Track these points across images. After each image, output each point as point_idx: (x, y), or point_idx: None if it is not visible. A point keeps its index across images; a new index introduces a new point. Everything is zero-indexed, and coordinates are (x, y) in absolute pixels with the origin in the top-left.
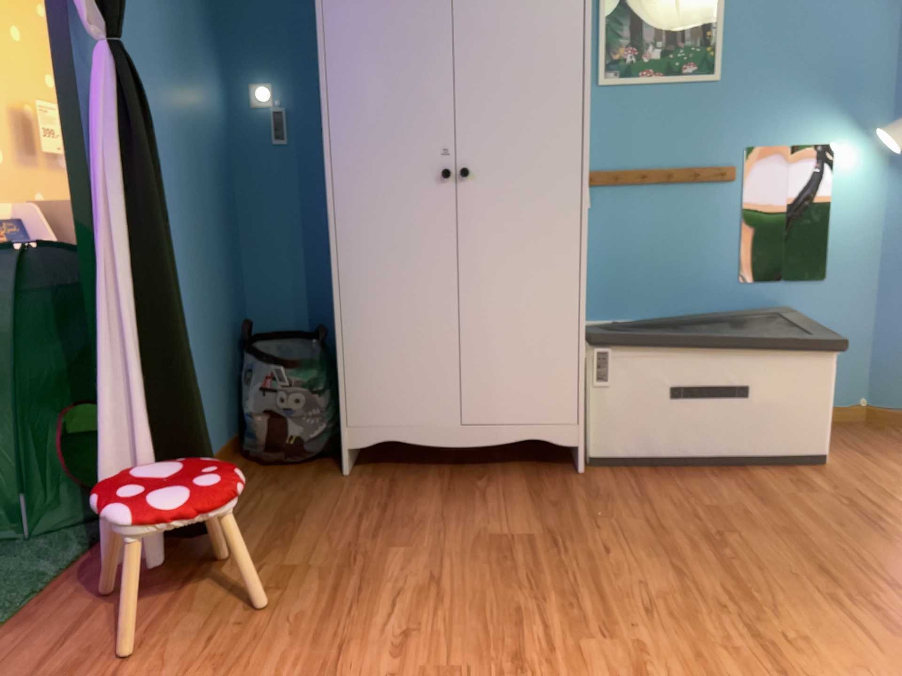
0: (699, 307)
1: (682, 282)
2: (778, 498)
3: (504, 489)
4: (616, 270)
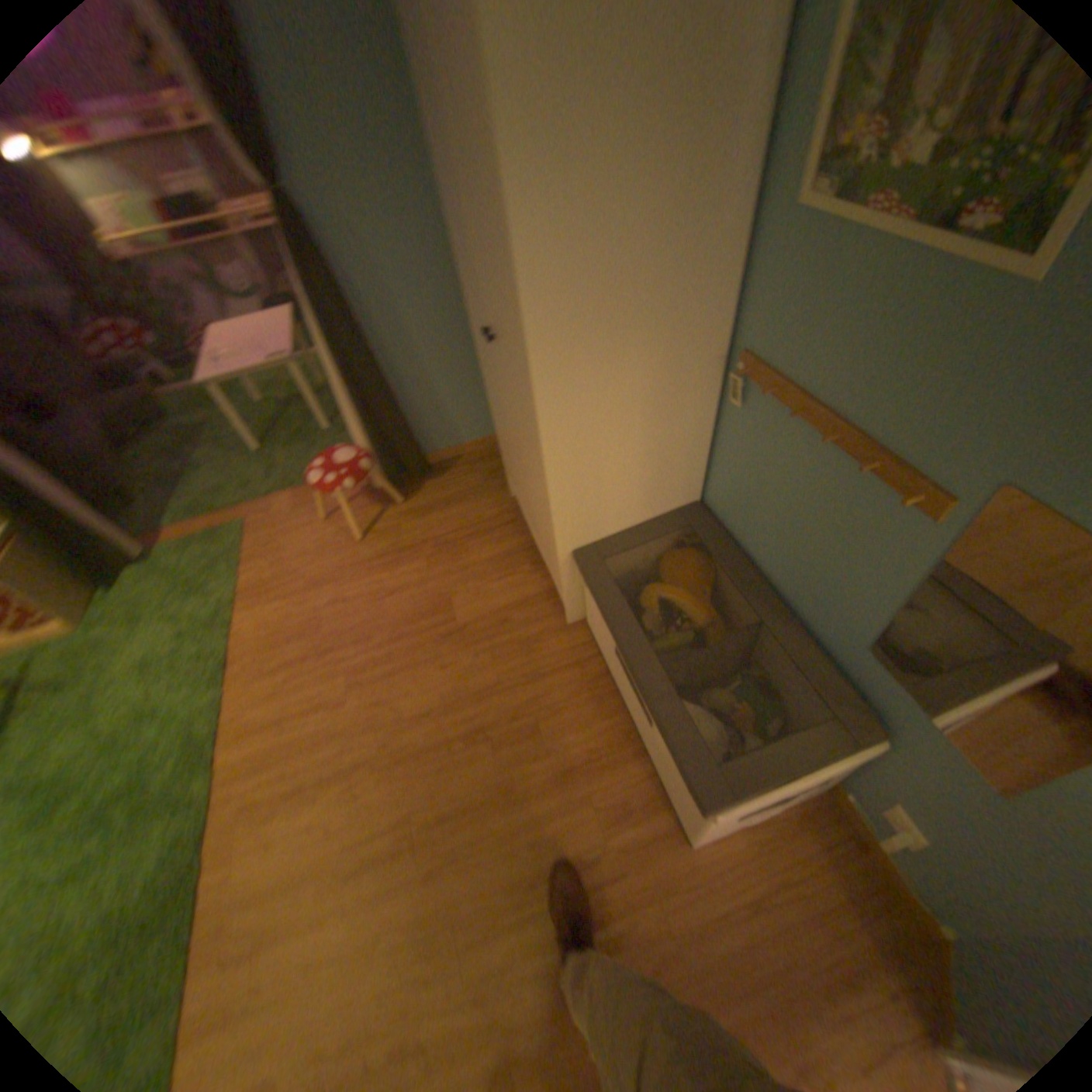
0: (812, 620)
1: (805, 576)
2: (579, 788)
3: (523, 583)
4: (749, 499)
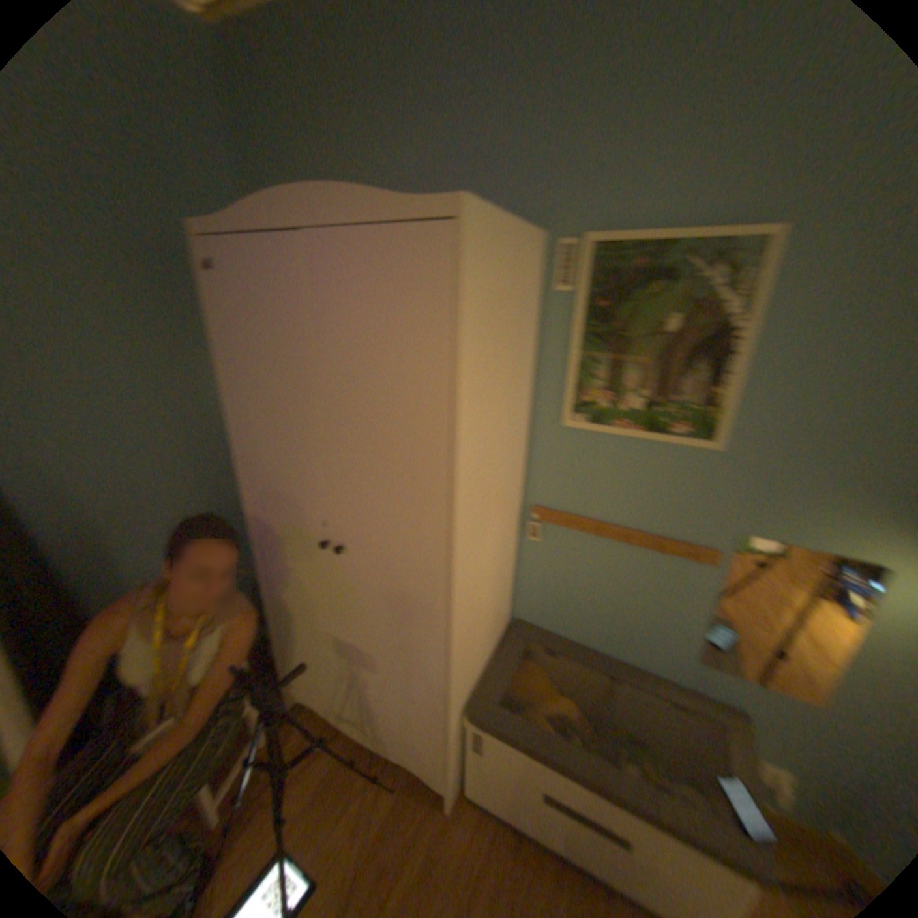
0: (644, 666)
1: (628, 637)
2: None
3: (367, 809)
4: (559, 602)
